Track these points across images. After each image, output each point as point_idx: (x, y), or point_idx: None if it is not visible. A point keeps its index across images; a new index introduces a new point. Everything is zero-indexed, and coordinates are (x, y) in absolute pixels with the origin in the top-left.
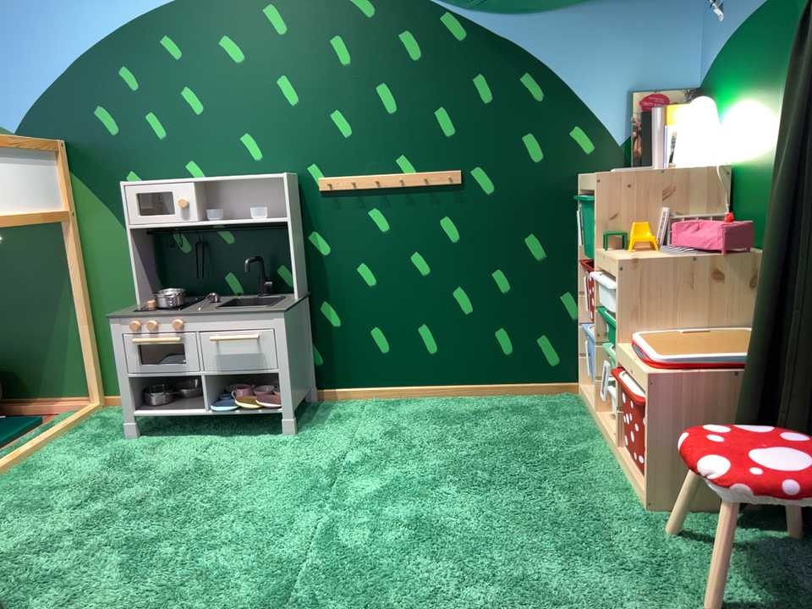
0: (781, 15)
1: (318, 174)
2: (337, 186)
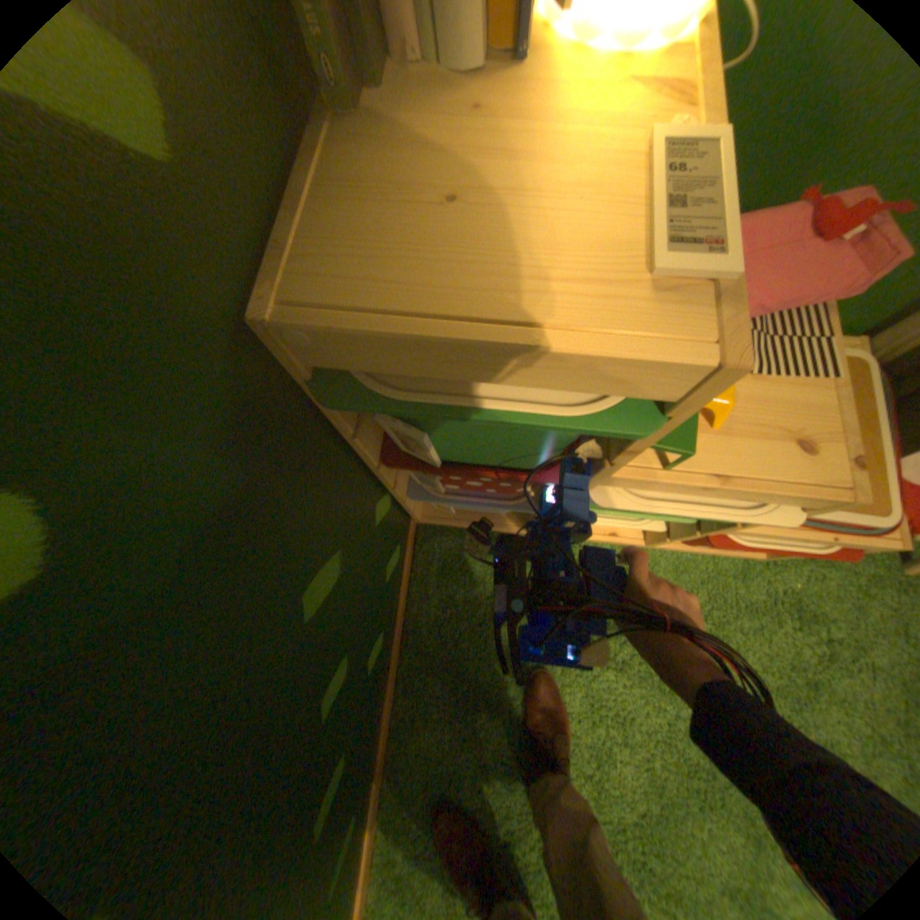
0: None
1: None
2: None
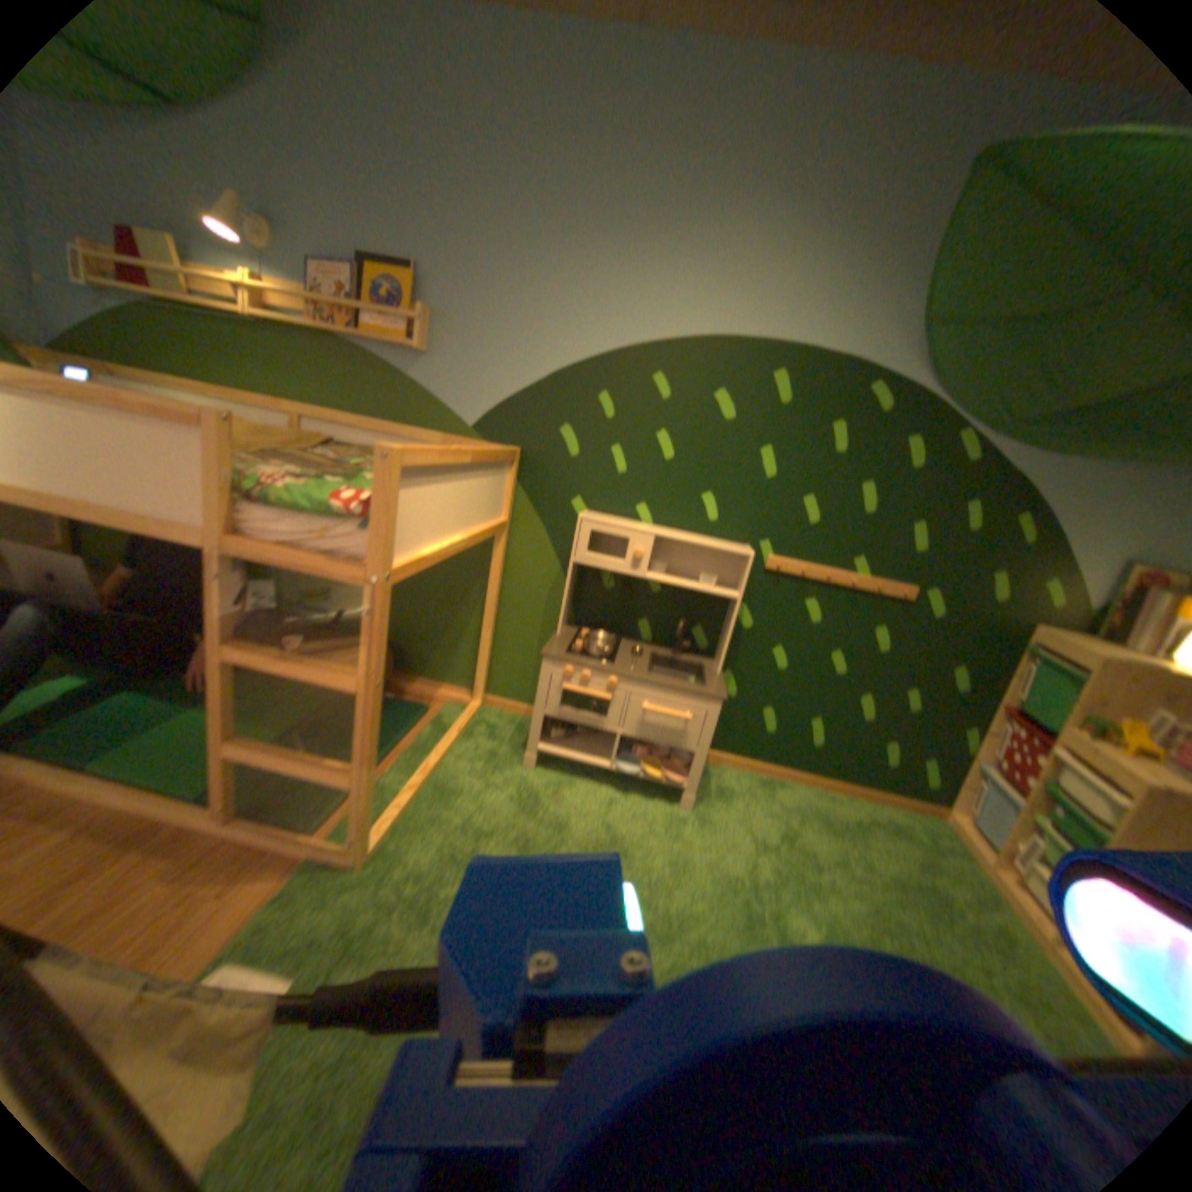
0: None
1: (766, 549)
2: (781, 566)
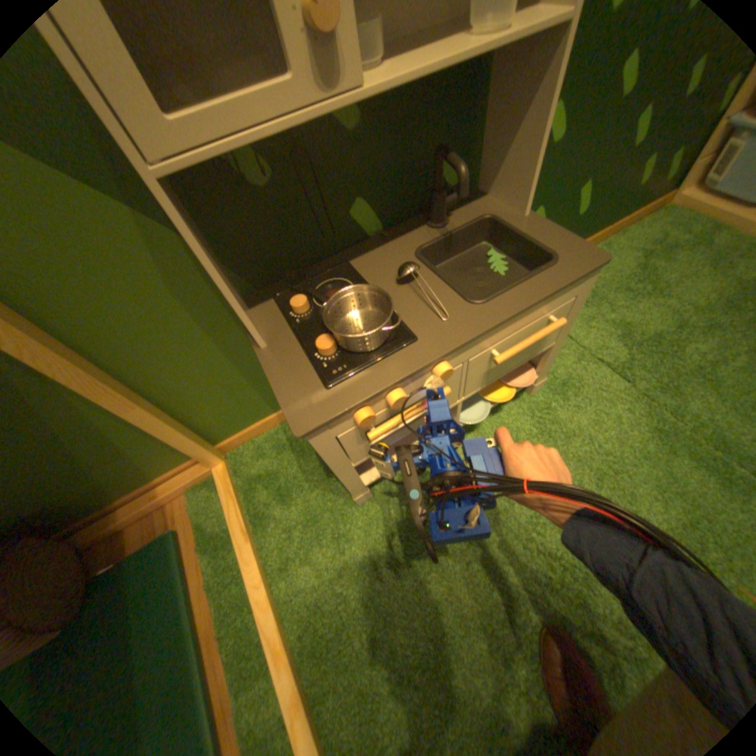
0: None
1: None
2: None
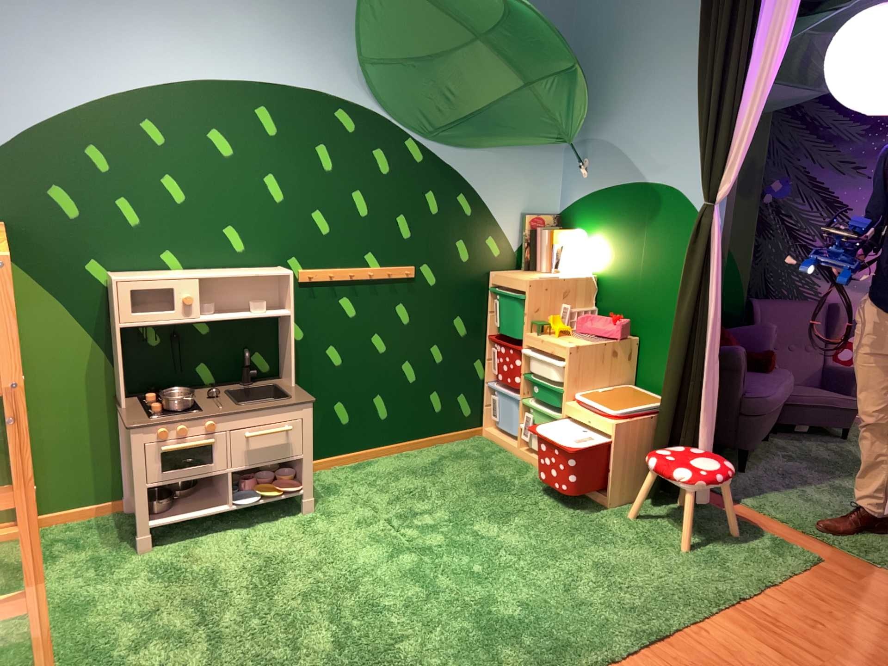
0: (640, 200)
1: (300, 268)
2: (317, 279)
